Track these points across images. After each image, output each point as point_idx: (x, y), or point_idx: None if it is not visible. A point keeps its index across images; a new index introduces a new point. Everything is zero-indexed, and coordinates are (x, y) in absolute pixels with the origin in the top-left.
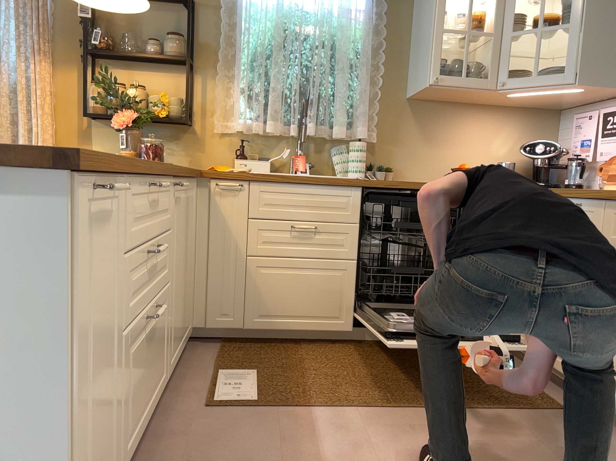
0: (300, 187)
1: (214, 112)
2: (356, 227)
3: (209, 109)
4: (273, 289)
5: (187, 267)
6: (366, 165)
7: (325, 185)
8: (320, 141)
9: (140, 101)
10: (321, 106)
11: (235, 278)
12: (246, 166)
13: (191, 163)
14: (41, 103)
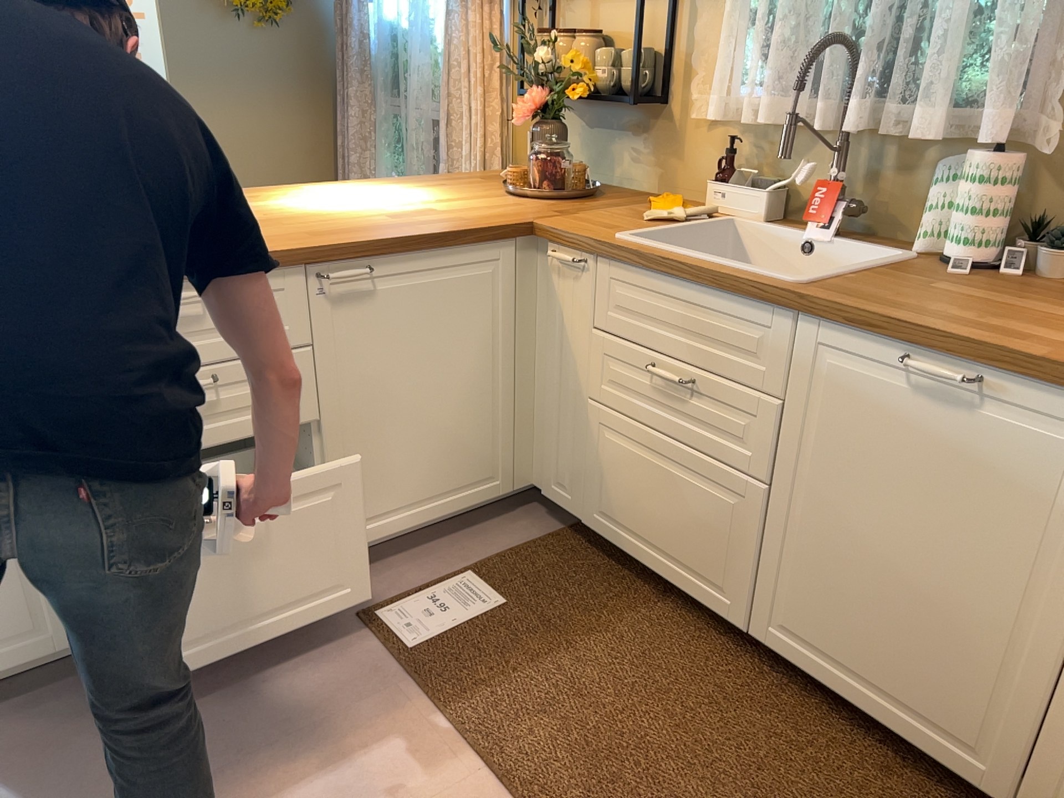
0: (674, 283)
1: (700, 74)
2: (772, 407)
3: (693, 68)
4: (621, 474)
5: (464, 392)
6: (1030, 224)
7: (719, 289)
8: (909, 145)
9: (560, 69)
10: (900, 51)
11: (575, 430)
12: (722, 201)
13: (659, 182)
14: (477, 75)
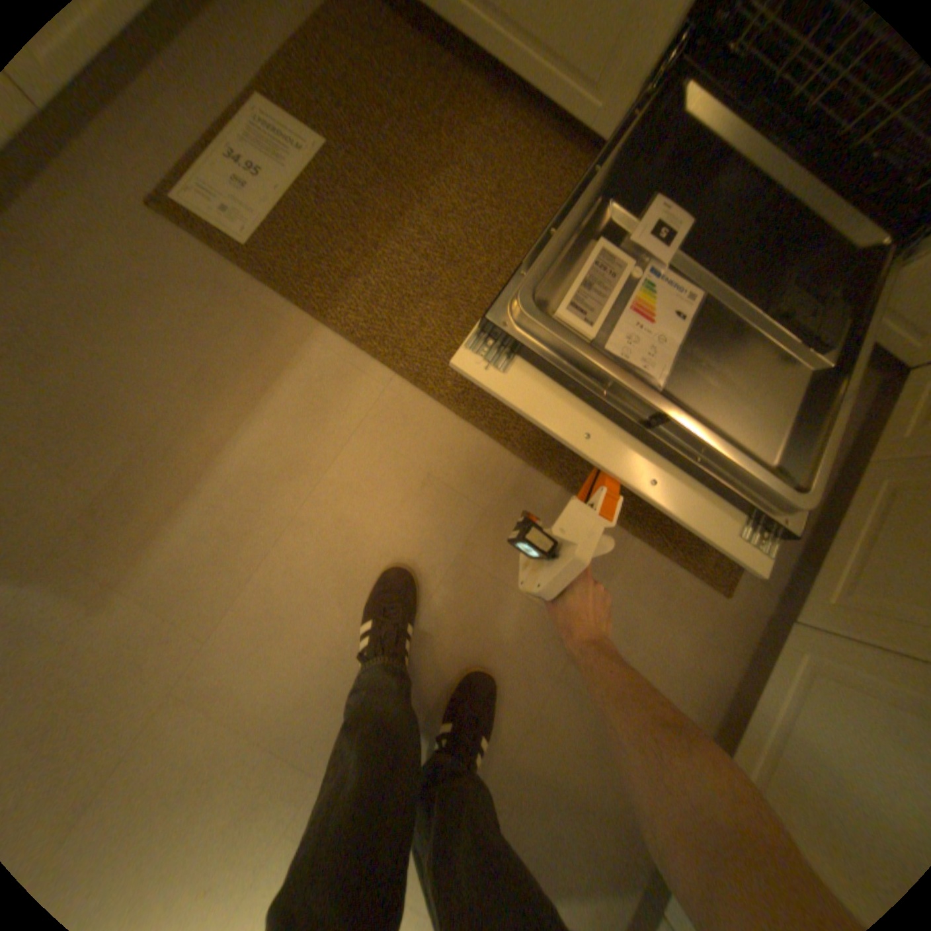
0: None
1: None
2: None
3: None
4: None
5: None
6: None
7: None
8: None
9: None
10: None
11: None
12: None
13: None
14: None
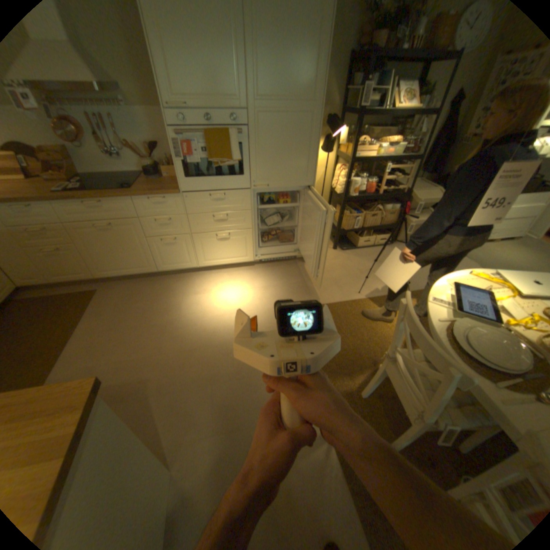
0: None
1: None
2: None
3: None
4: None
5: None
6: None
7: None
8: None
9: None
10: None
11: None
12: None
13: None
14: None
